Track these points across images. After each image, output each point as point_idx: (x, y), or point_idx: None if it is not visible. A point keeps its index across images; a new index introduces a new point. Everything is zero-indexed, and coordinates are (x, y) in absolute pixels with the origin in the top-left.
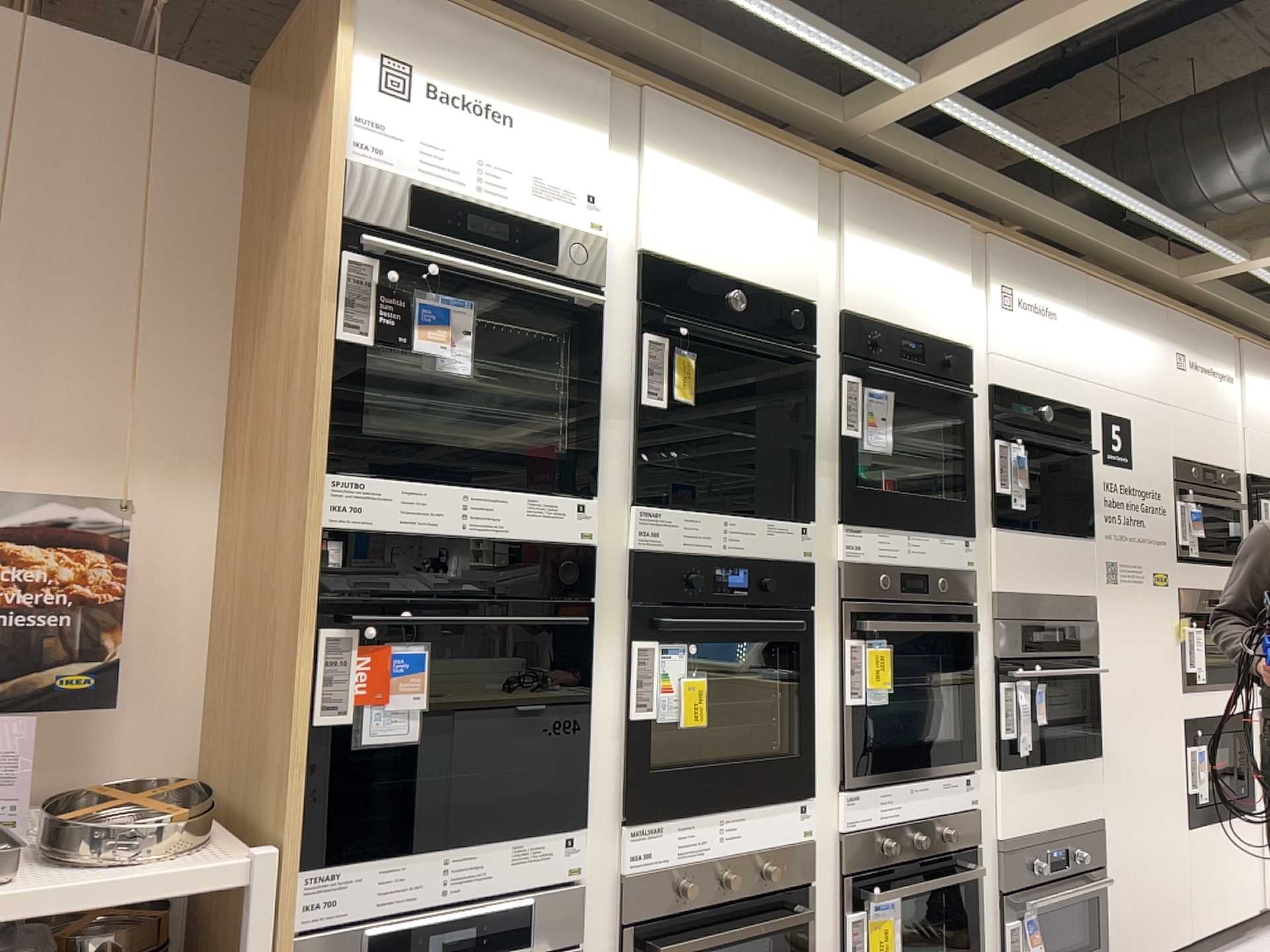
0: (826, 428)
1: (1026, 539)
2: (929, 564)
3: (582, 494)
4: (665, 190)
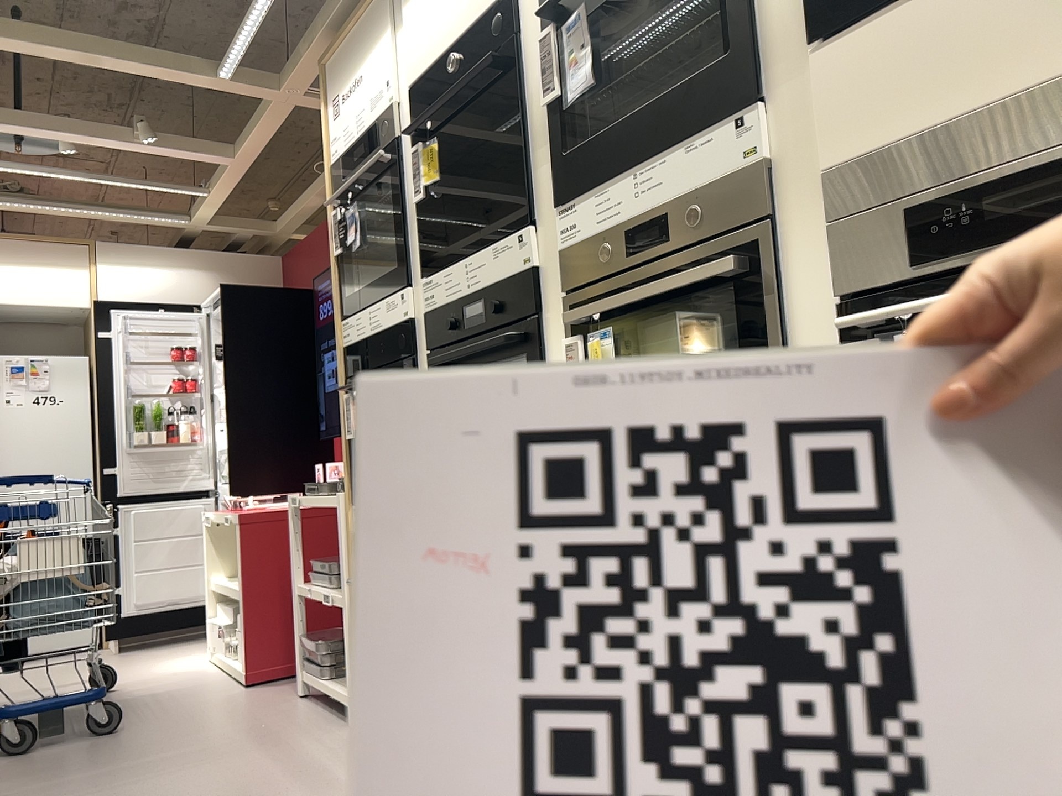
0: (539, 110)
1: (912, 11)
2: (668, 196)
3: (403, 285)
4: (411, 29)
